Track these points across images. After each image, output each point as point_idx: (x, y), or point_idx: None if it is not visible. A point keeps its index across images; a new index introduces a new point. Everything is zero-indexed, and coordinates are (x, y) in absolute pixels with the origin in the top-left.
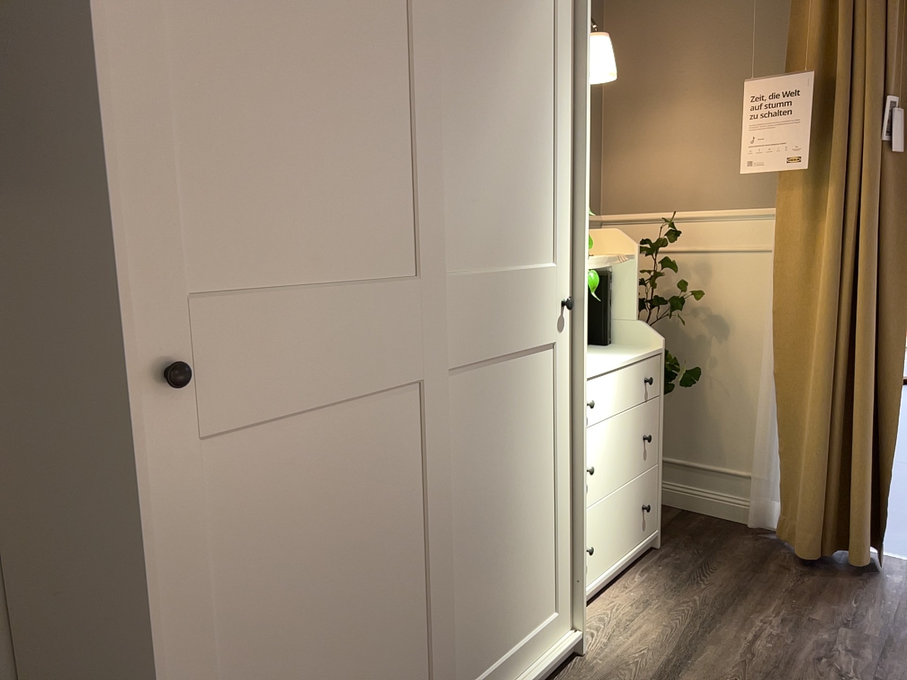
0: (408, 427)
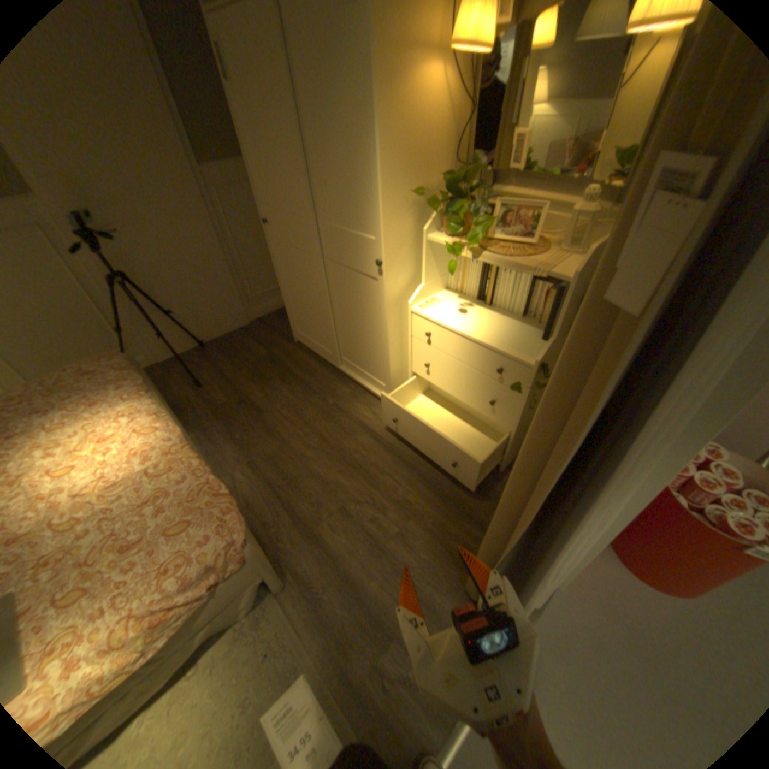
0: (311, 268)
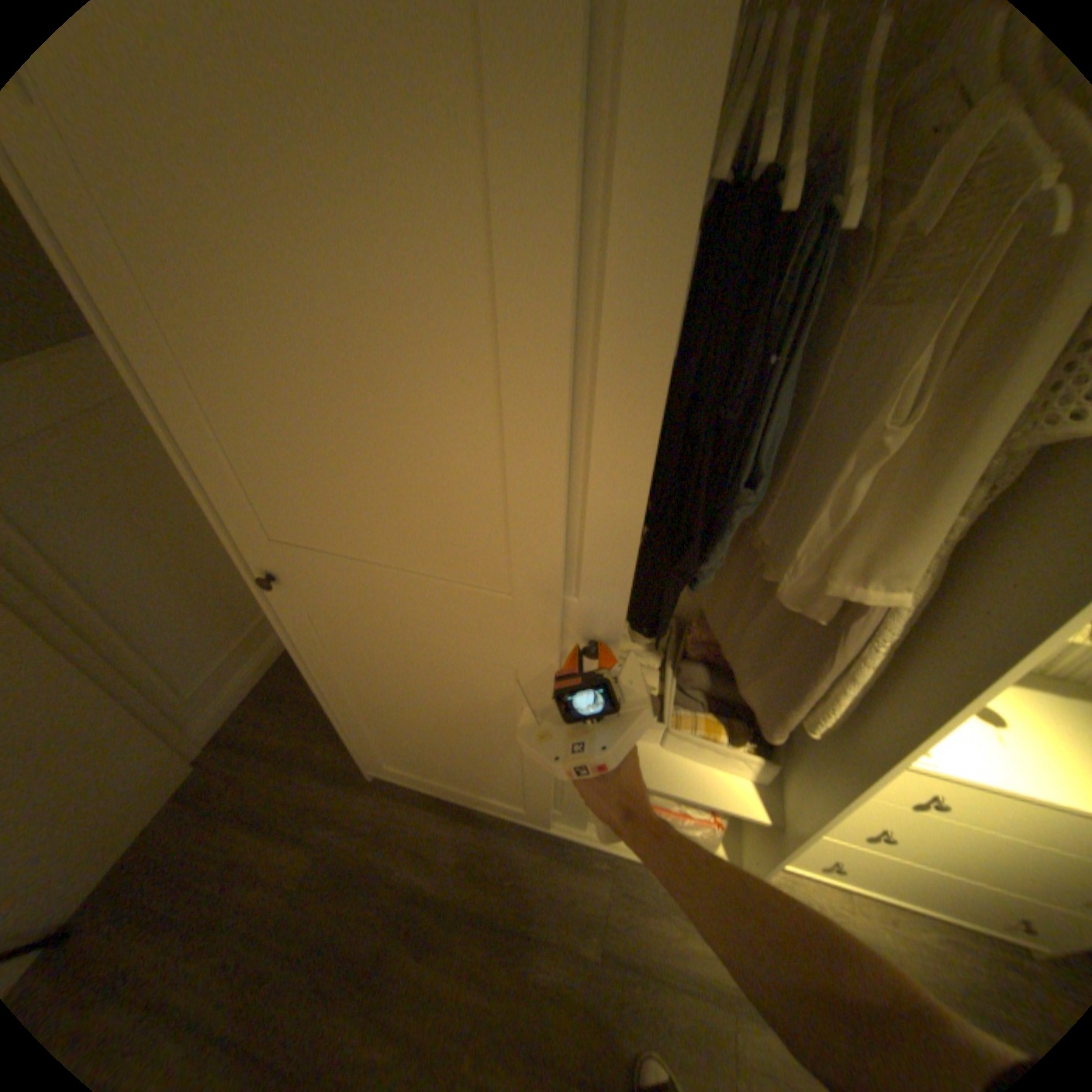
0: (488, 688)
